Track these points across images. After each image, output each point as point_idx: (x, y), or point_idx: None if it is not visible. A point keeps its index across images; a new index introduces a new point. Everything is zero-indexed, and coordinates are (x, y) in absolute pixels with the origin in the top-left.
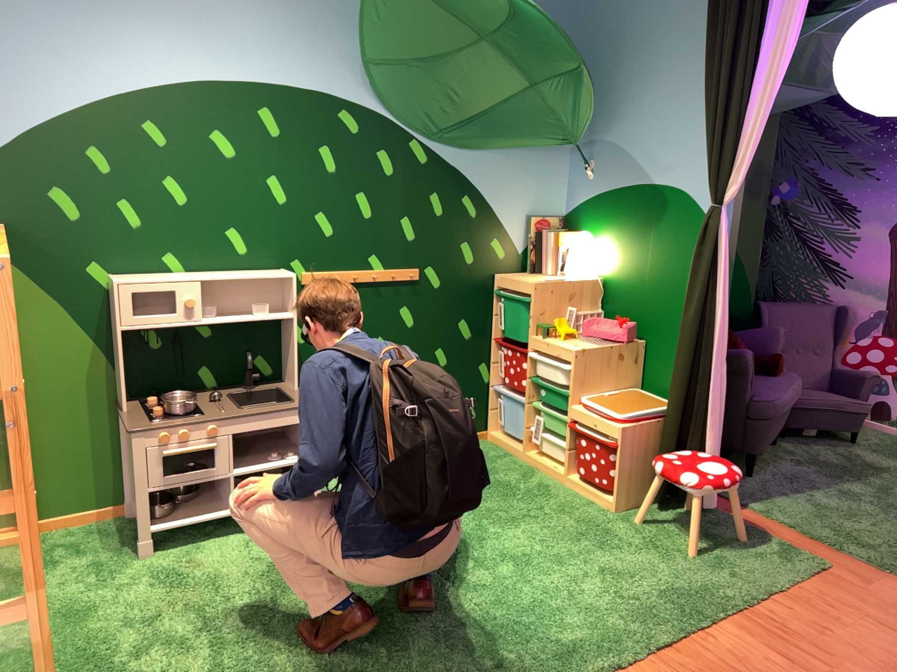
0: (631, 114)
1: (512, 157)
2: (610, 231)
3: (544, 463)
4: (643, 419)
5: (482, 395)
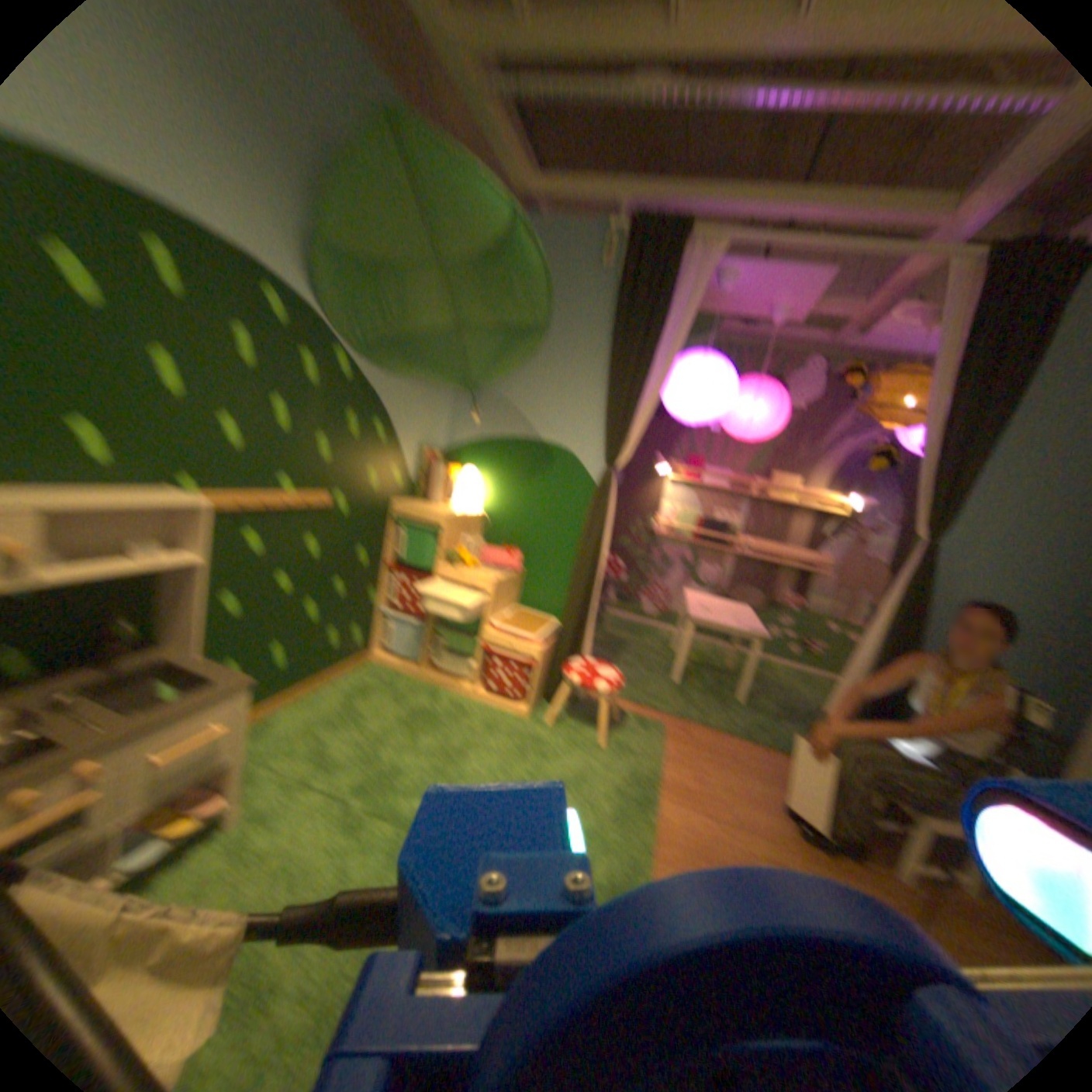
0: (527, 375)
1: (417, 387)
2: (496, 471)
3: (445, 683)
4: (547, 639)
5: (368, 620)
